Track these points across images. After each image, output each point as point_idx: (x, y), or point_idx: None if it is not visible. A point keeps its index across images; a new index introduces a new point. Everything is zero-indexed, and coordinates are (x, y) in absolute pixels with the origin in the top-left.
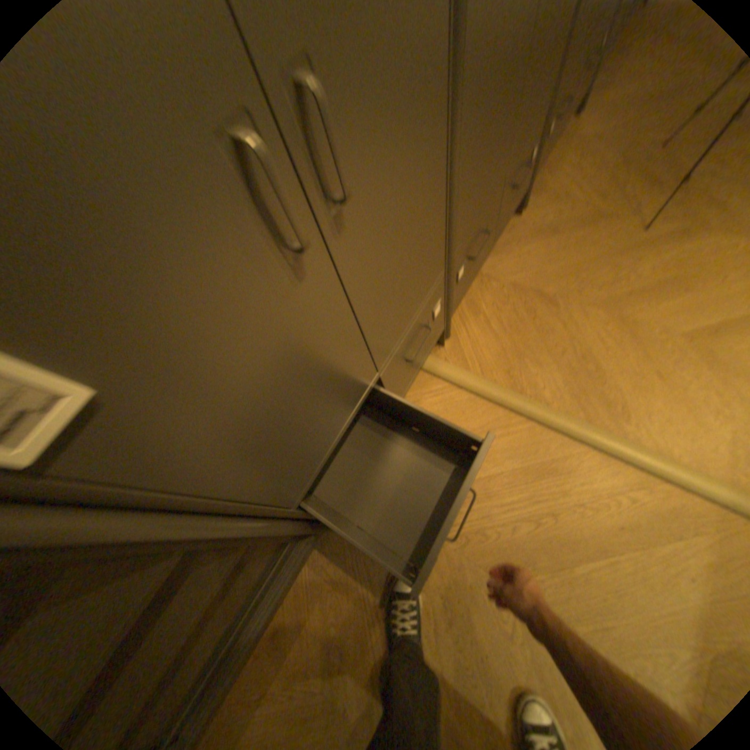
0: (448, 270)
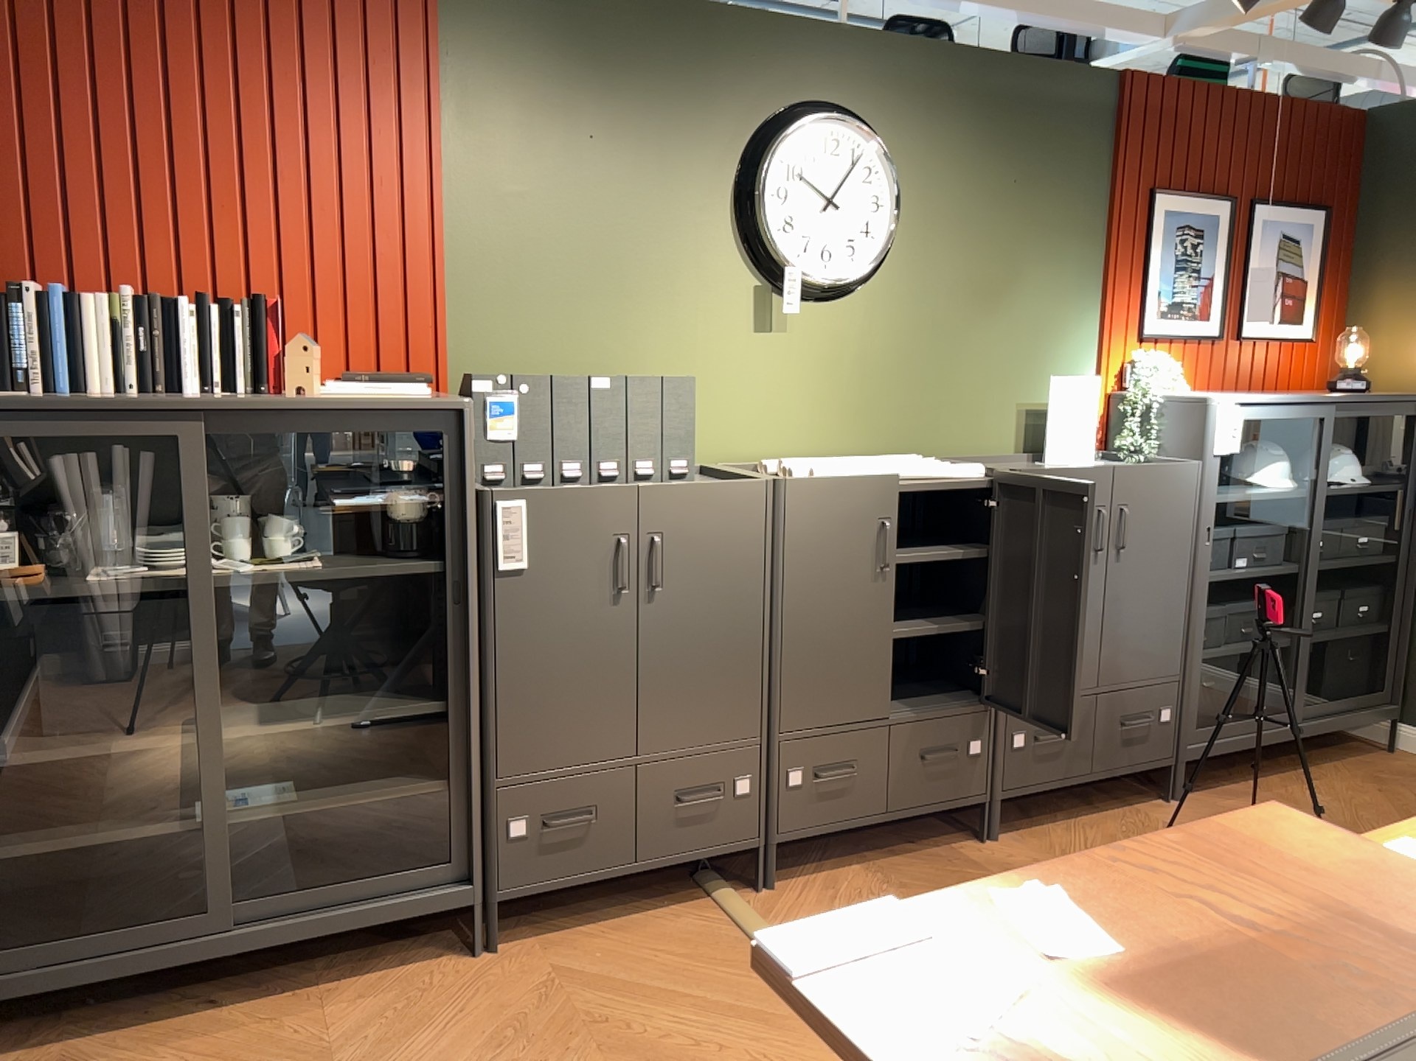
0: (769, 752)
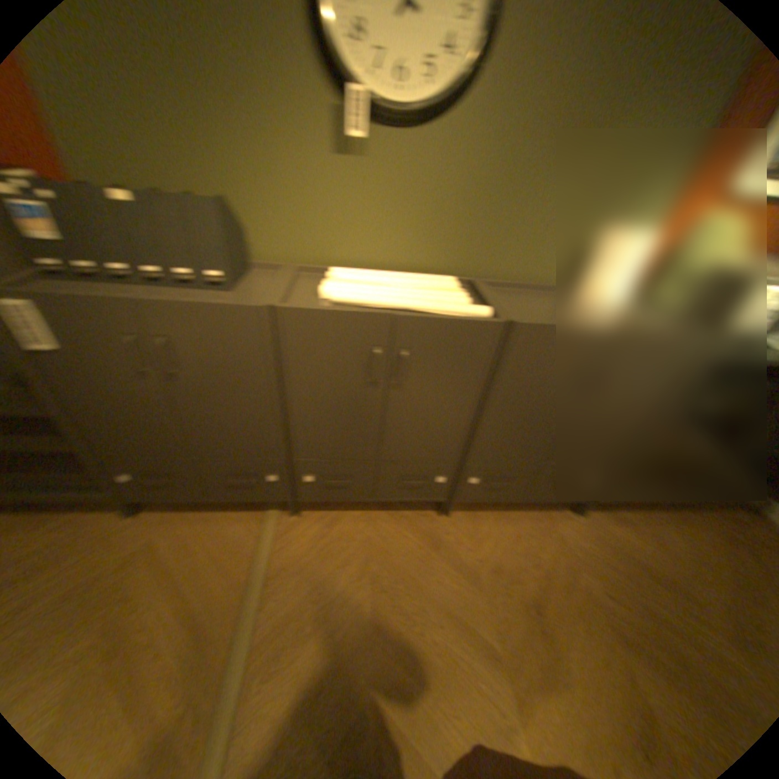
0: (291, 465)
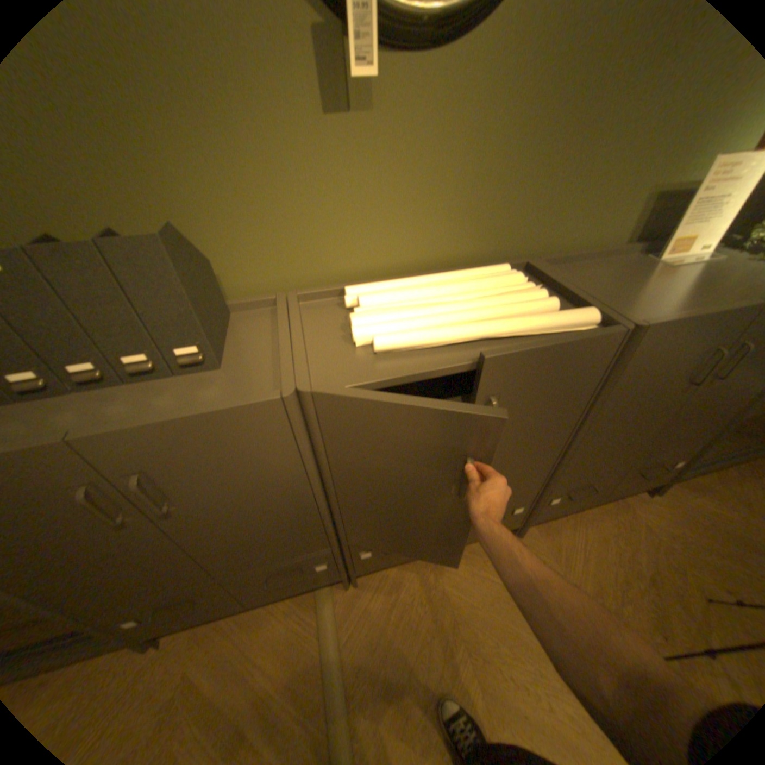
0: (341, 549)
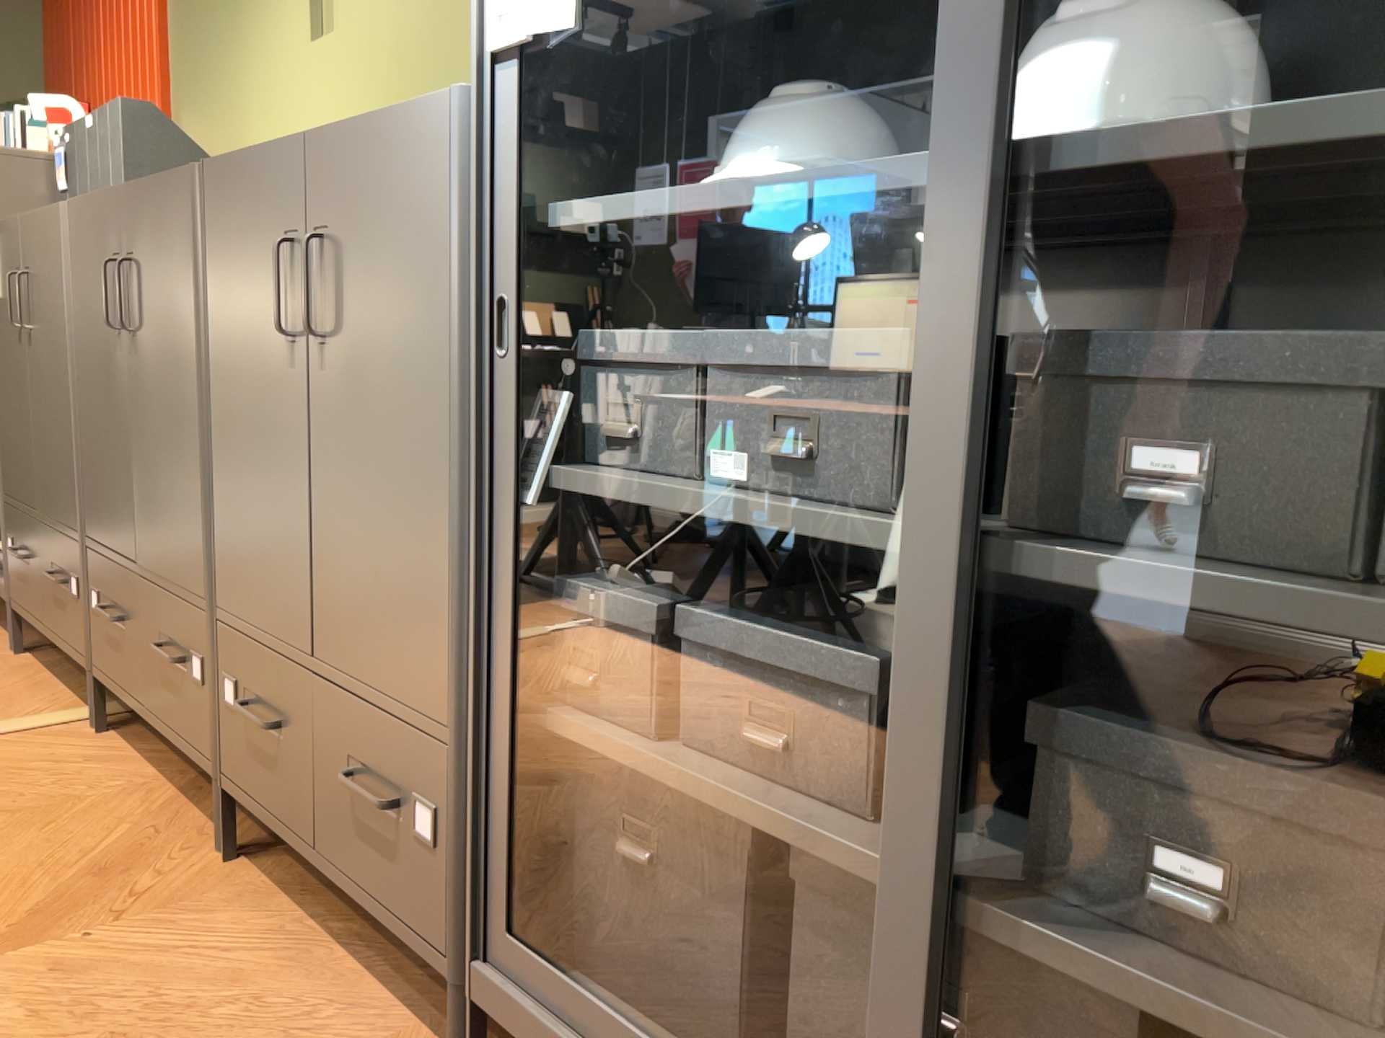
0: (85, 555)
